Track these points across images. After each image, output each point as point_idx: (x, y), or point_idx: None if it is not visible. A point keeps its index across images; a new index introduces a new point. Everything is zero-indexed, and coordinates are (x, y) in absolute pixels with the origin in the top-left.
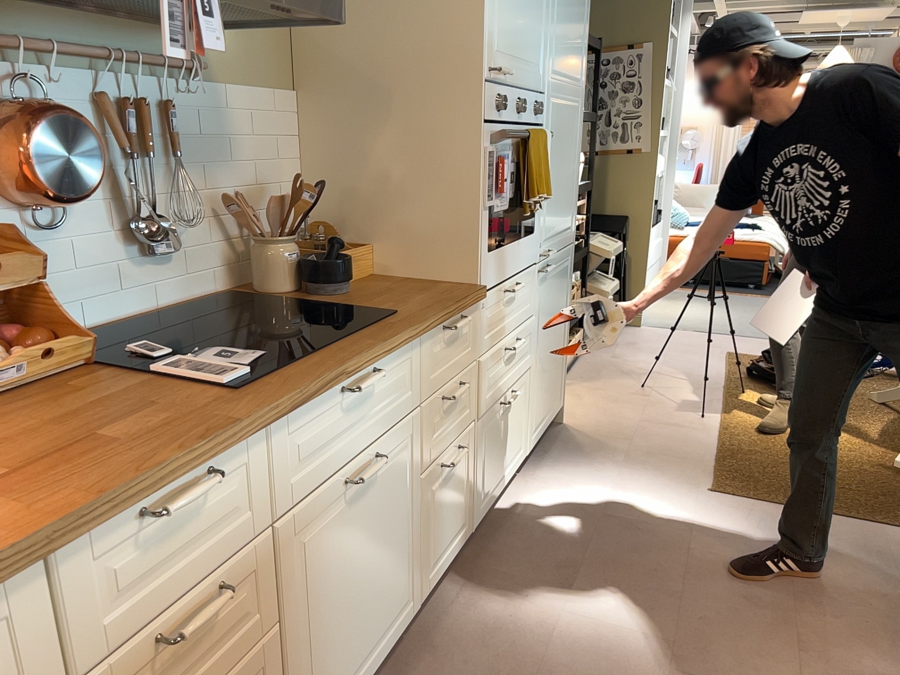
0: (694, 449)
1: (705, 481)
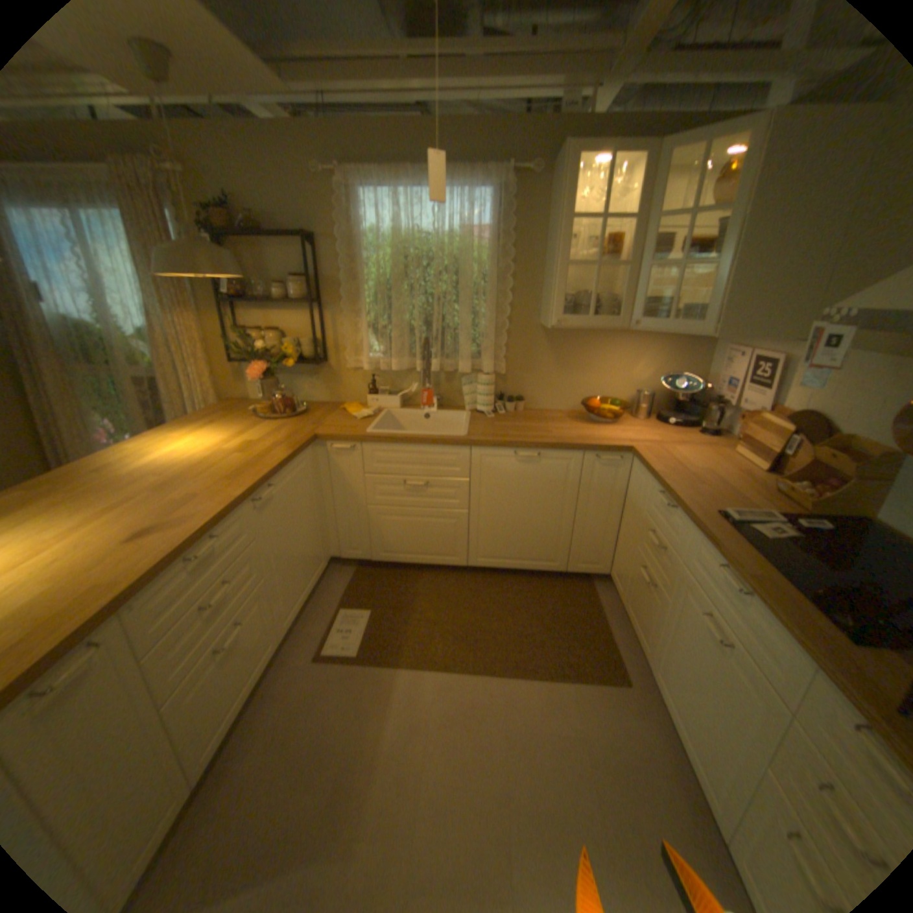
0: None
1: None
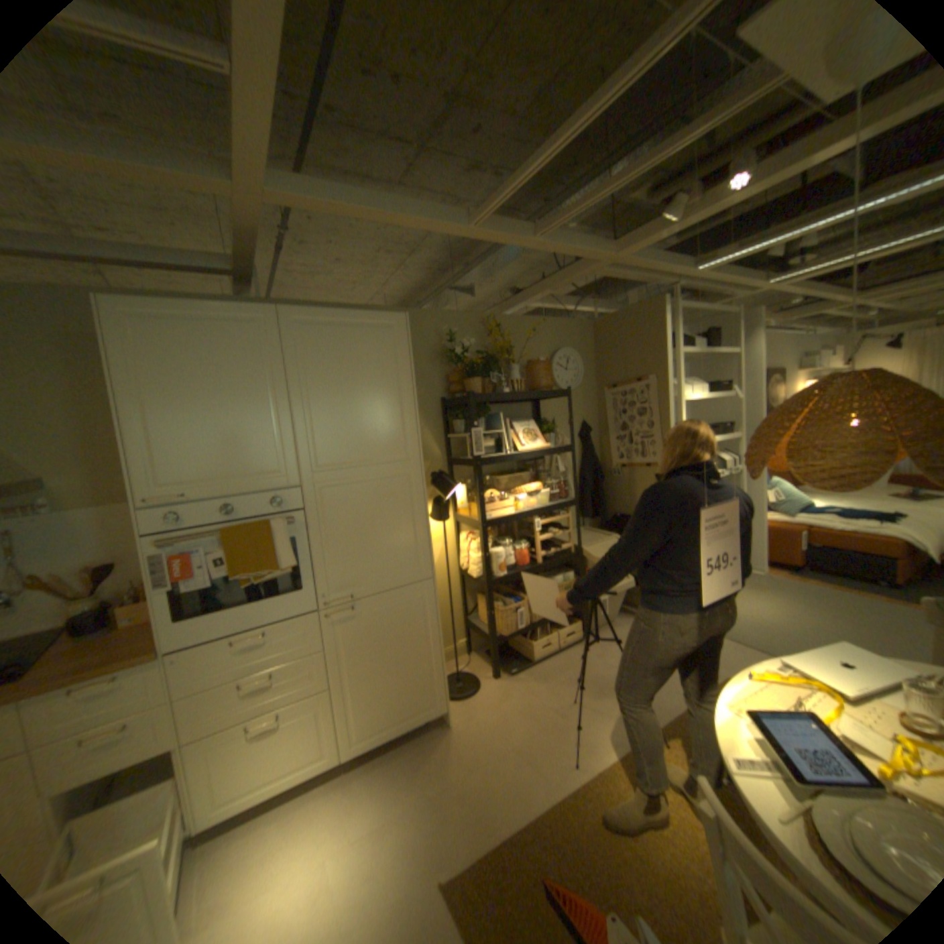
0: (508, 814)
1: (457, 869)
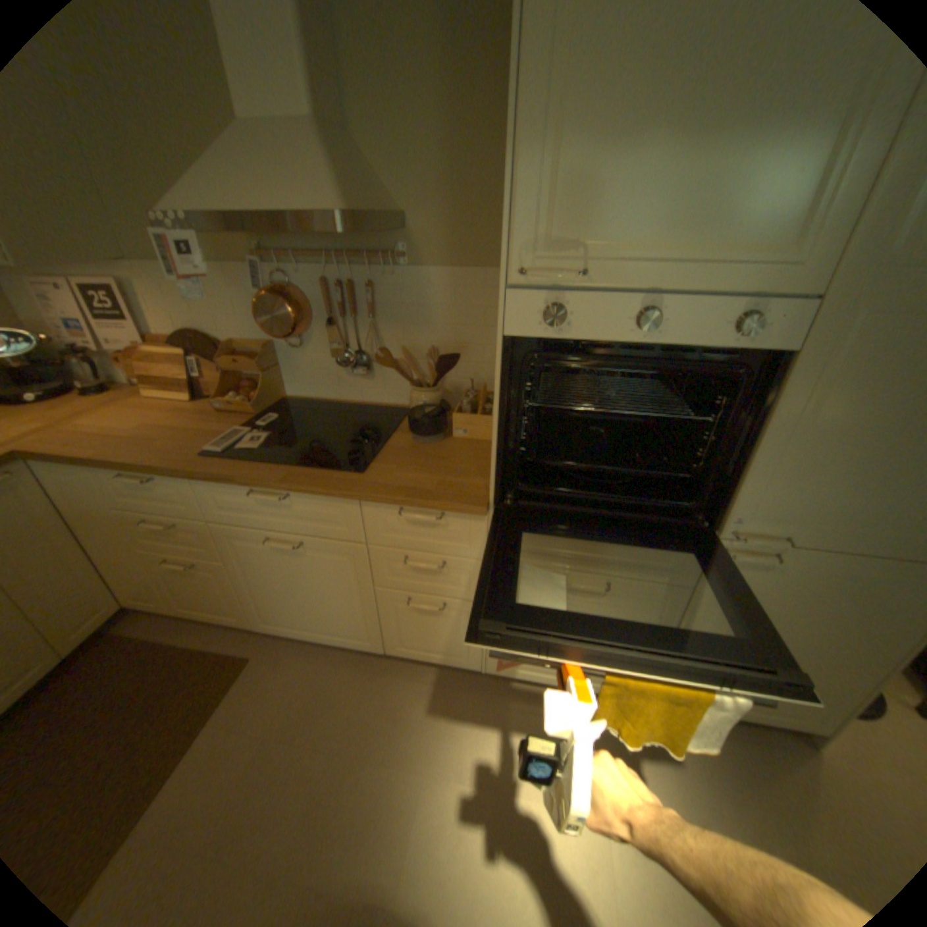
0: None
1: None
